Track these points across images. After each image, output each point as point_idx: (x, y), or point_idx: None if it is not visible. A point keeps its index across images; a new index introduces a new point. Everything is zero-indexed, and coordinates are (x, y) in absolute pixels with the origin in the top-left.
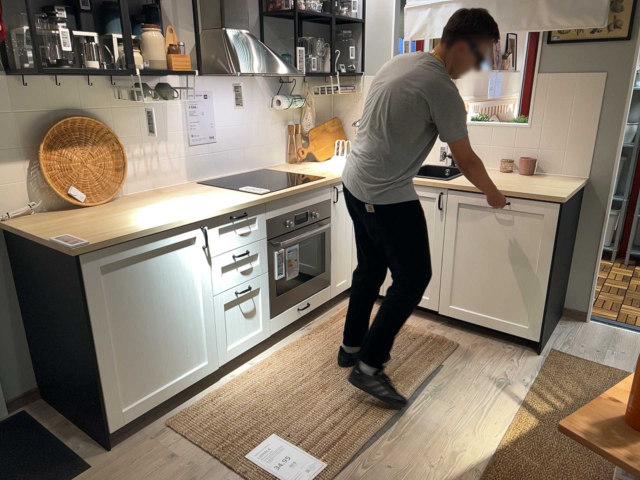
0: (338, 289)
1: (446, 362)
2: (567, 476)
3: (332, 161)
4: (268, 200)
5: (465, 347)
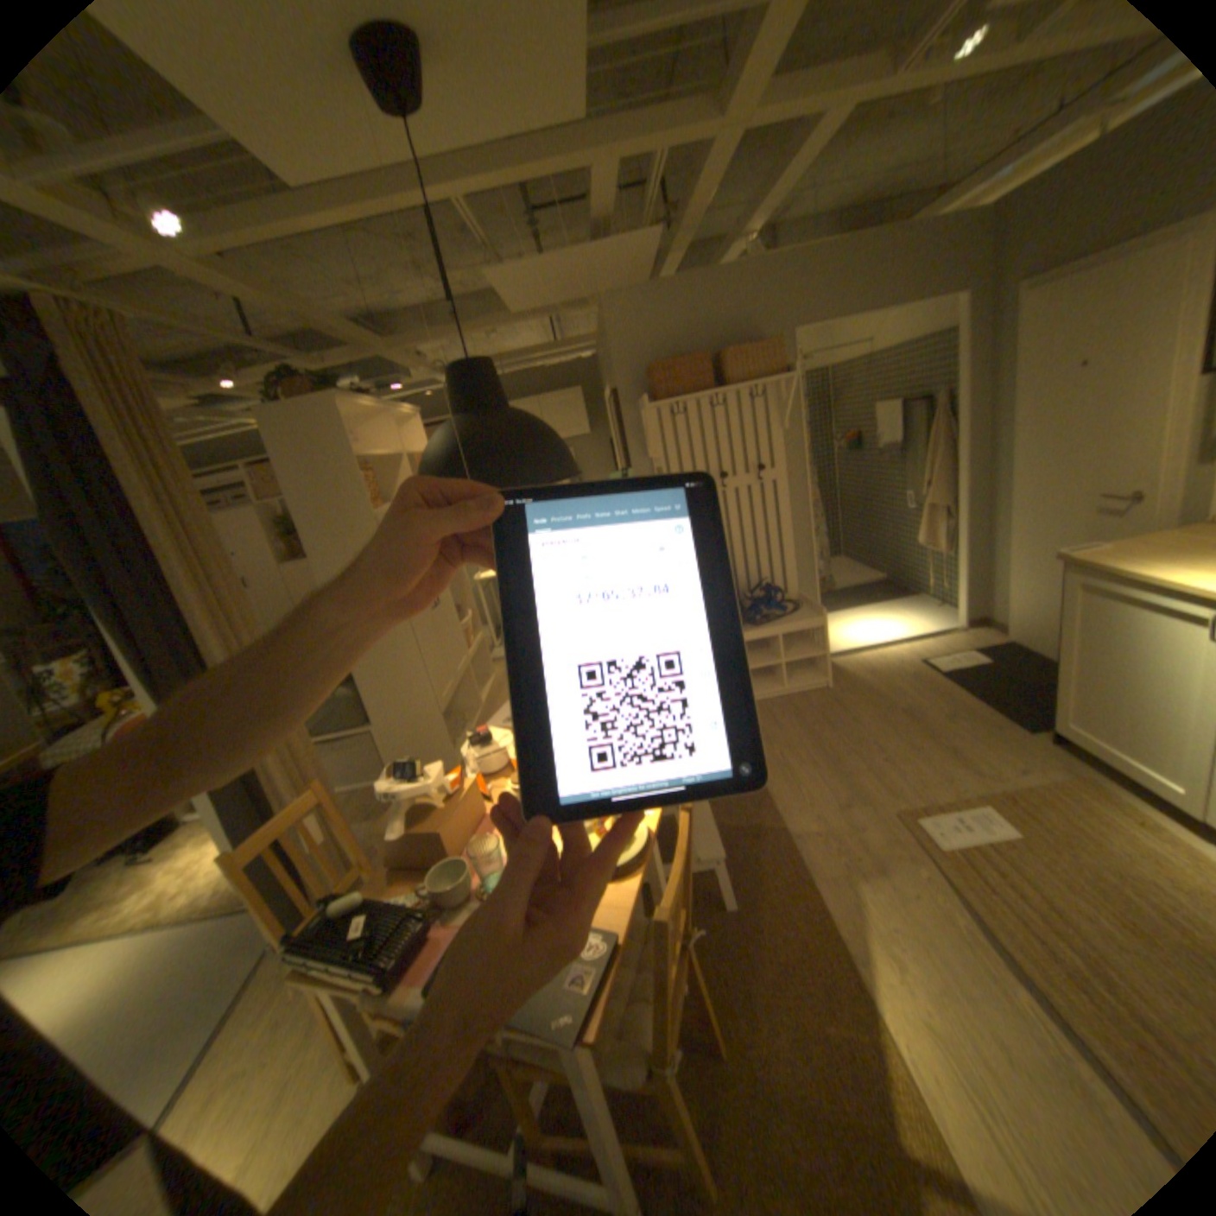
0: None
1: None
2: (795, 1041)
3: None
4: None
5: None
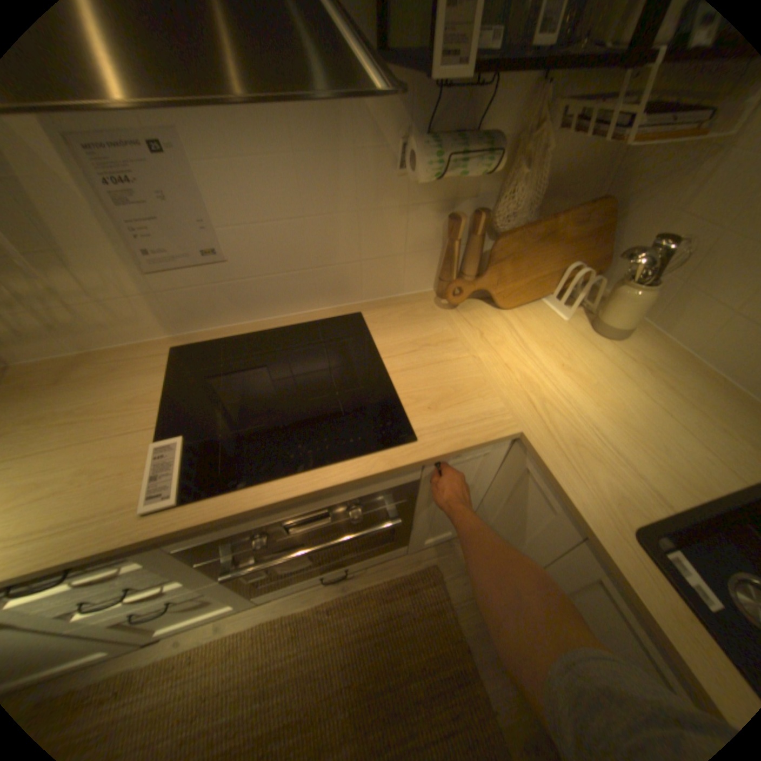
0: (426, 543)
1: None
2: None
3: (533, 314)
4: (149, 540)
5: None
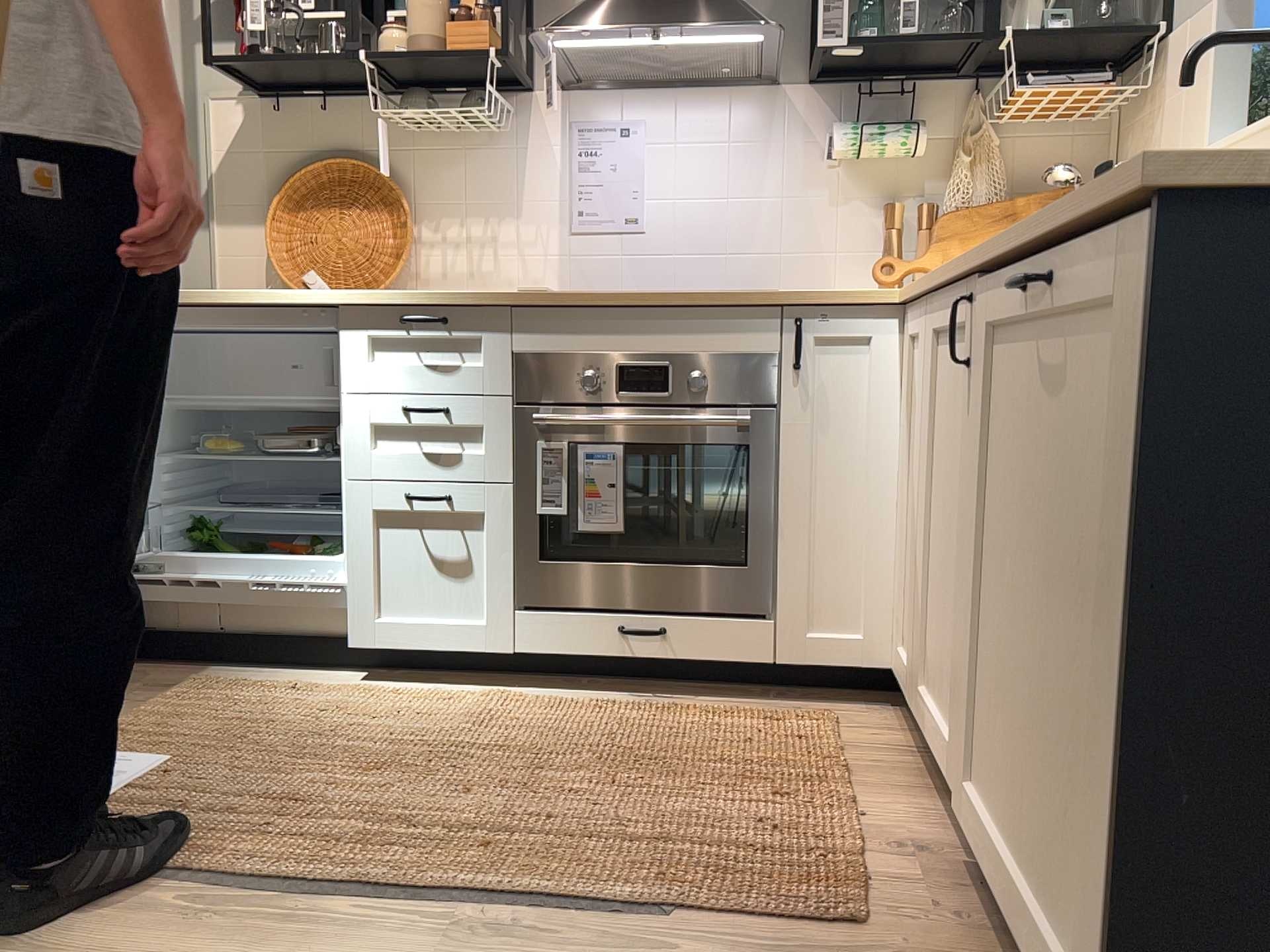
0: (816, 646)
1: (695, 922)
2: None
3: None
4: (515, 305)
5: (873, 949)
